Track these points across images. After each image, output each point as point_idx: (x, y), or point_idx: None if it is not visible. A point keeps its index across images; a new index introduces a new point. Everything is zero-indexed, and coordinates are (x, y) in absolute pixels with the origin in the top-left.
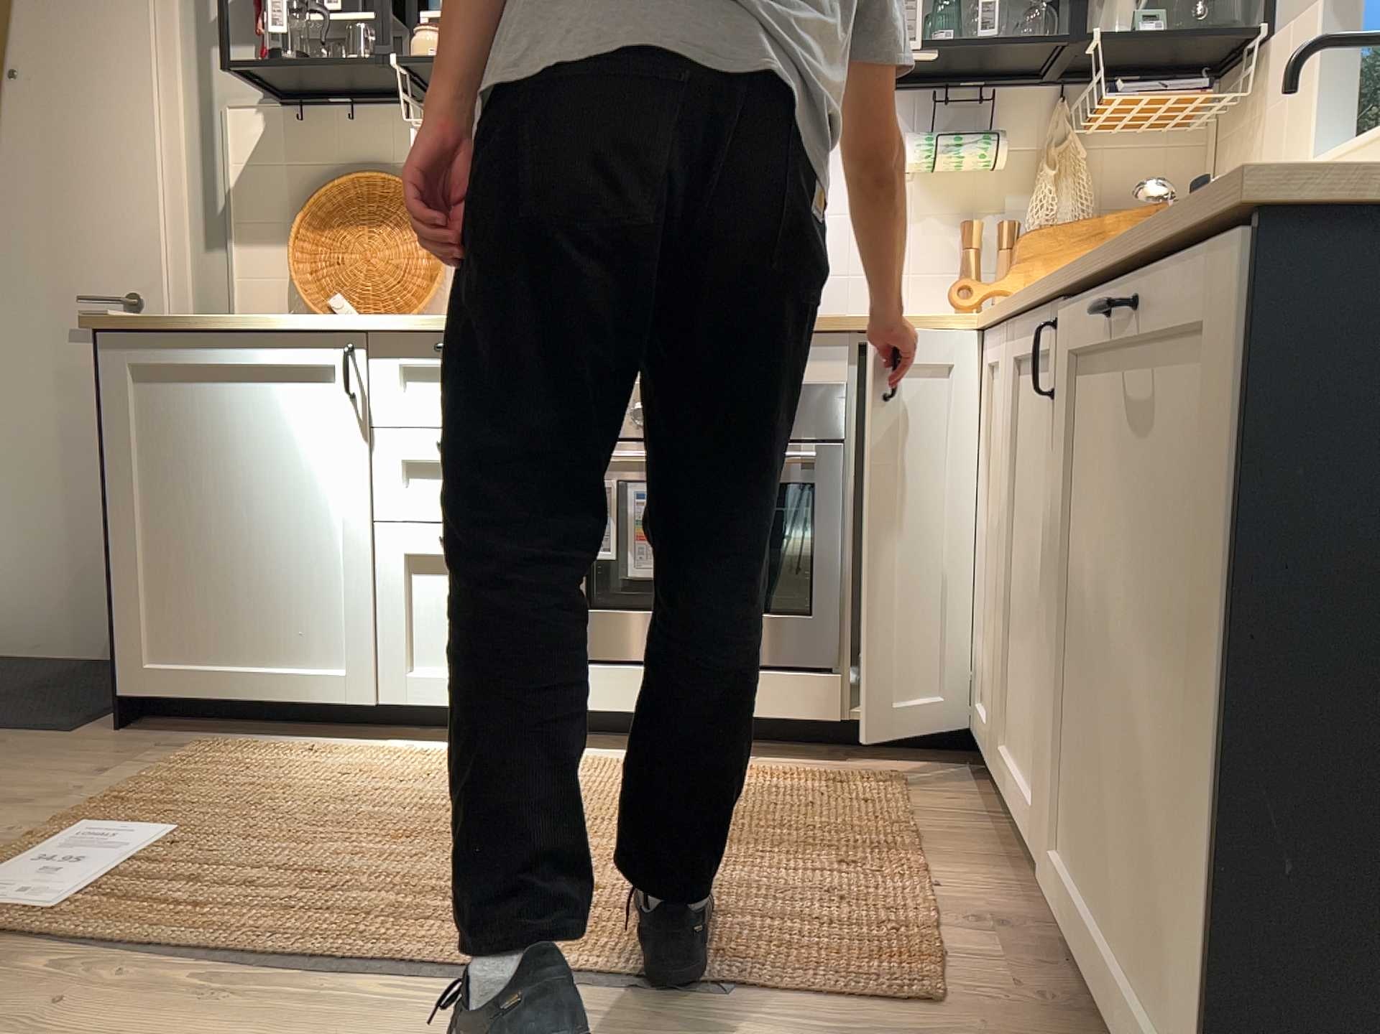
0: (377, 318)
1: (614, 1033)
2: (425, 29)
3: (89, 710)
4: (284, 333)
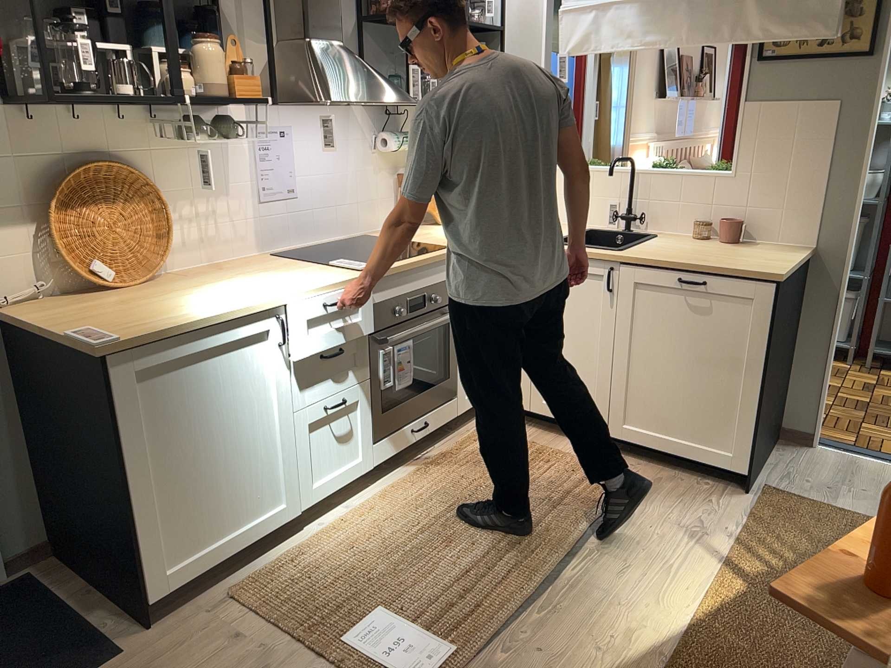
0: (293, 295)
1: (618, 533)
2: (185, 71)
3: (78, 640)
4: (241, 318)
